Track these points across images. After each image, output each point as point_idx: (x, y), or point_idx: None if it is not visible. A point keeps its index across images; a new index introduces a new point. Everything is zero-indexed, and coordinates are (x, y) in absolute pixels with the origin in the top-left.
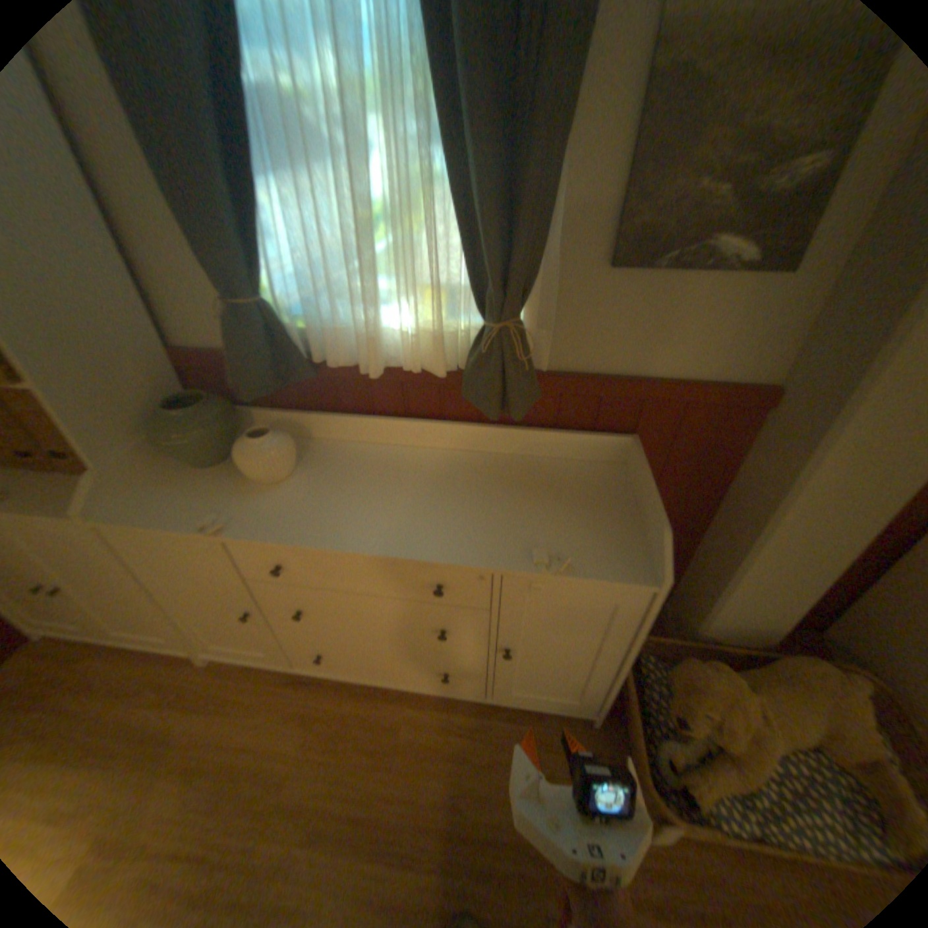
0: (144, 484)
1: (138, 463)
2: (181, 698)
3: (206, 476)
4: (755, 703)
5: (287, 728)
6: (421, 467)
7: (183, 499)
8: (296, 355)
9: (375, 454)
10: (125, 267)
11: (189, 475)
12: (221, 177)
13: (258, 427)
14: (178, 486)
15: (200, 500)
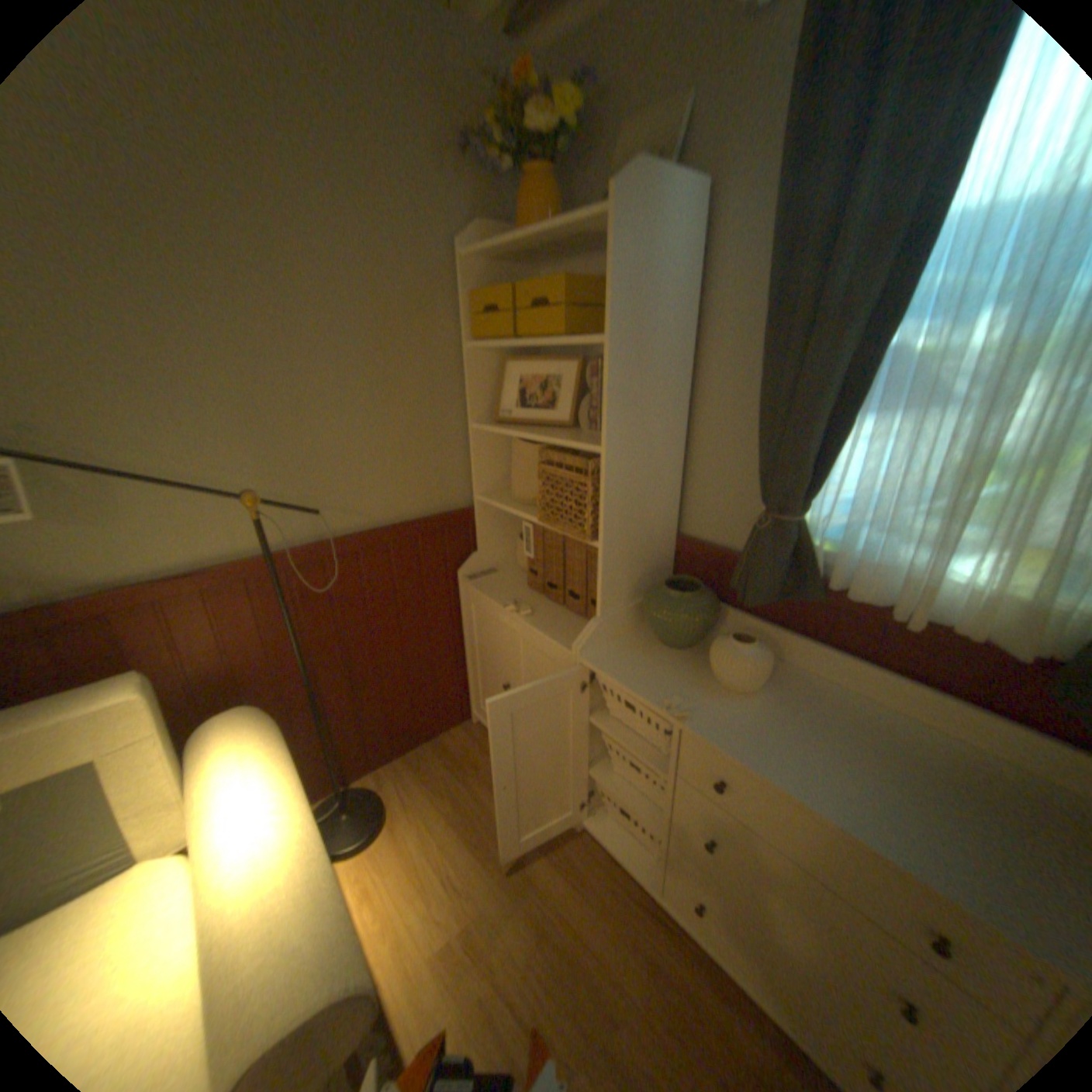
0: (621, 642)
1: (623, 623)
2: (551, 850)
3: (672, 656)
4: None
5: (636, 965)
6: (935, 756)
7: (652, 671)
8: (810, 575)
9: (864, 710)
10: (682, 468)
11: (658, 649)
12: (826, 418)
13: (744, 631)
14: (648, 656)
15: (667, 679)
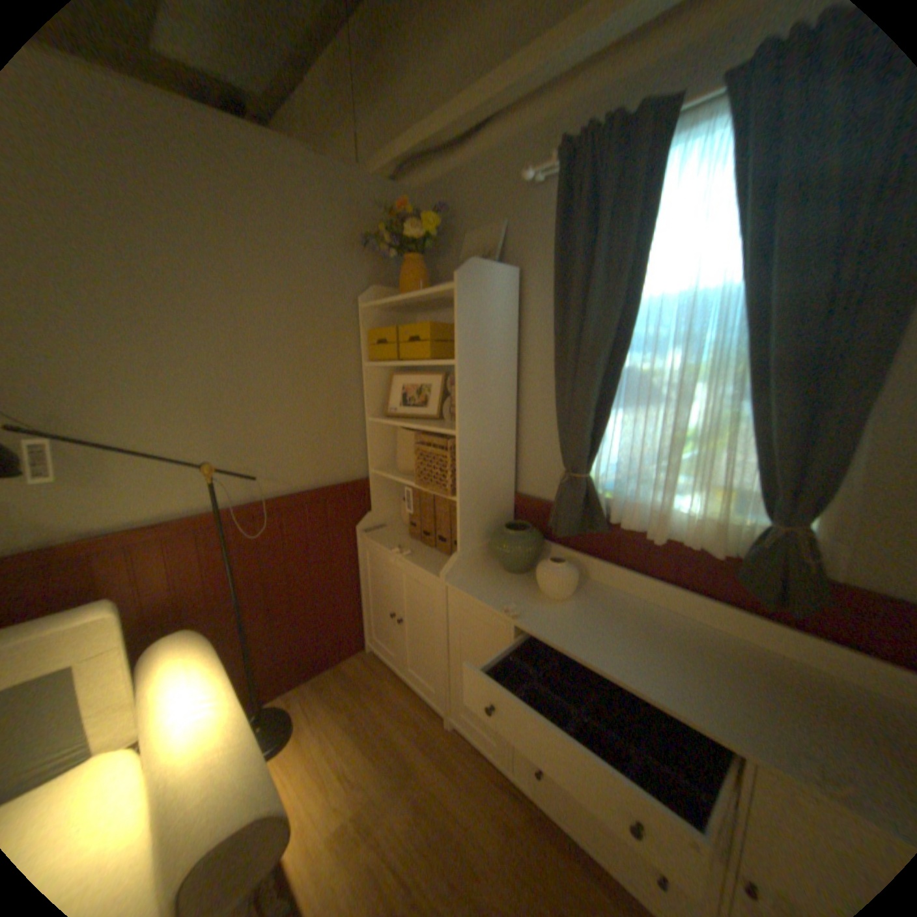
0: (476, 571)
1: (477, 557)
2: (428, 747)
3: (512, 579)
4: None
5: (493, 830)
6: (682, 633)
7: (497, 589)
8: (598, 515)
9: (640, 608)
10: (514, 446)
11: (502, 575)
12: (592, 411)
13: (558, 556)
14: (495, 579)
15: (507, 593)
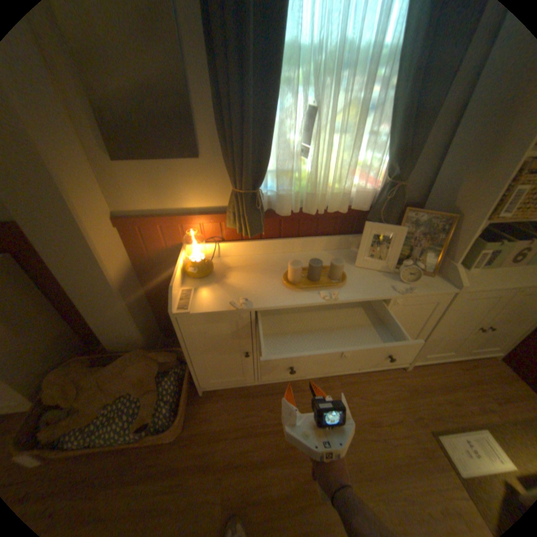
0: None
1: None
2: None
3: None
4: (88, 381)
5: None
6: None
7: None
8: None
9: None
10: None
11: None
12: None
13: None
14: None
15: None
